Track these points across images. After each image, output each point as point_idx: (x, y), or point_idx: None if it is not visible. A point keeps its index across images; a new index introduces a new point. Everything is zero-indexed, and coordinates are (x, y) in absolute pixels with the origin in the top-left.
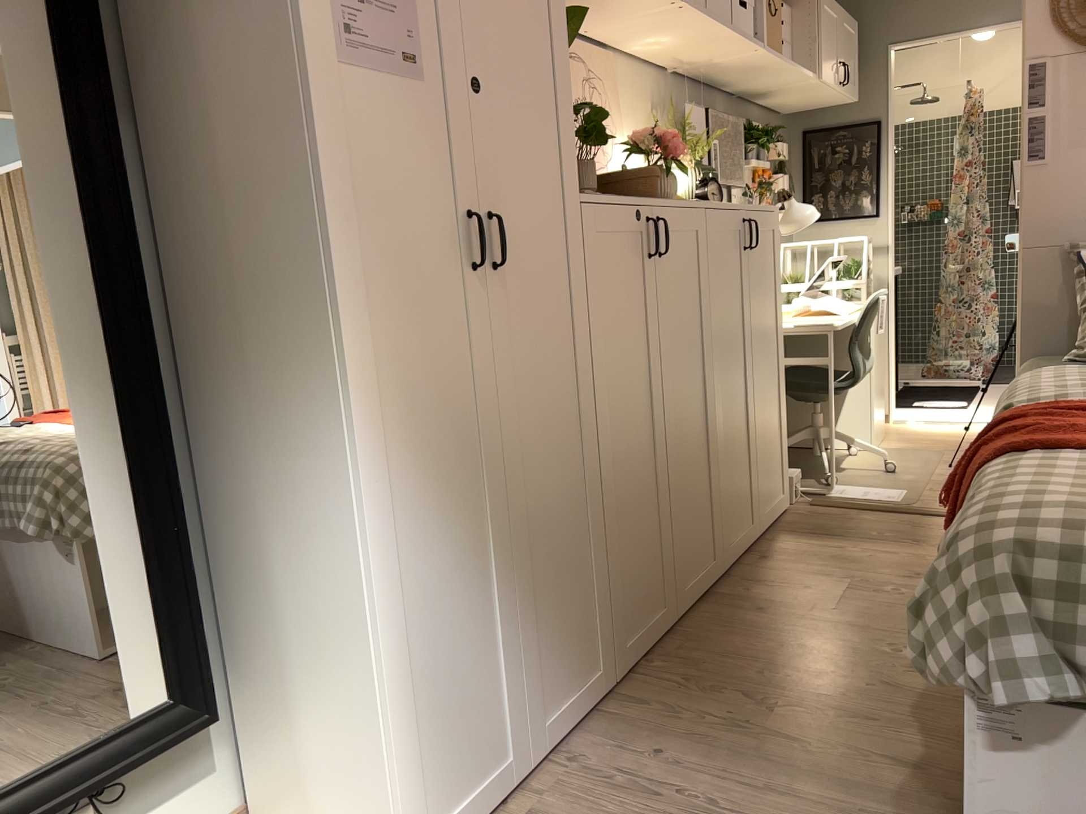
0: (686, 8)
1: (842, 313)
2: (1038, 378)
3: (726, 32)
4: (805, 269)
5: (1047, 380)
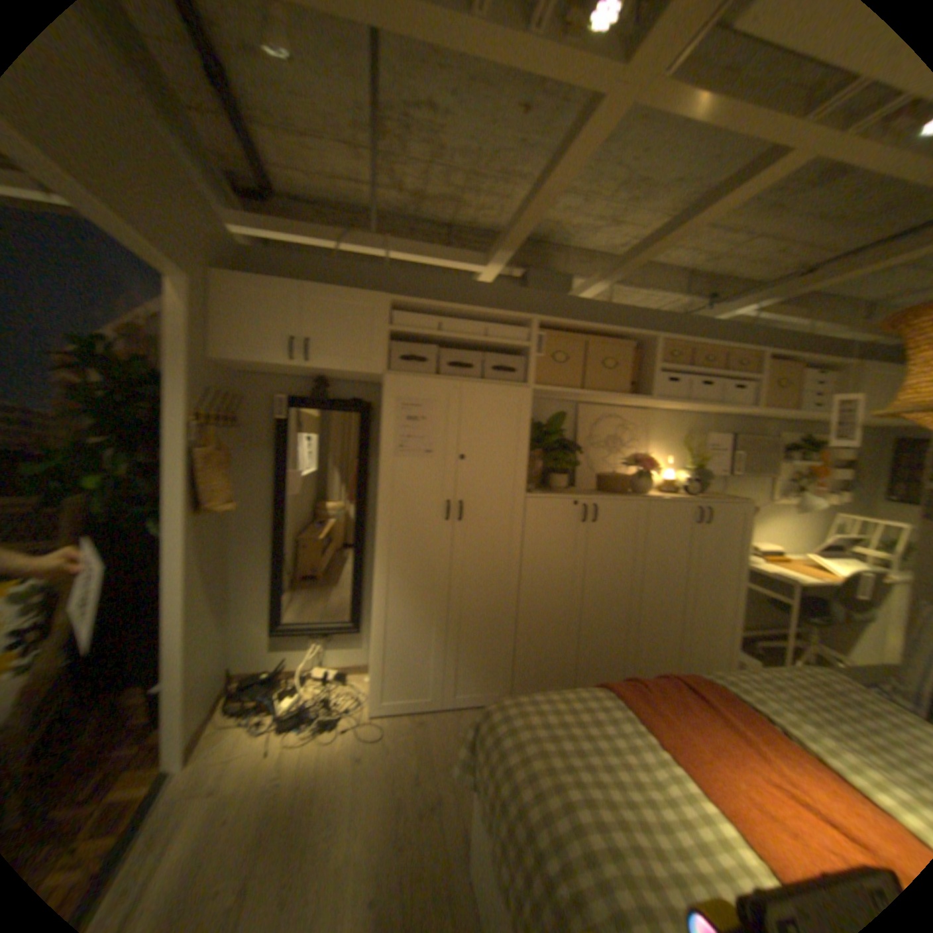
0: (656, 401)
1: (845, 576)
2: (794, 675)
3: (707, 406)
4: (853, 536)
5: (793, 678)
